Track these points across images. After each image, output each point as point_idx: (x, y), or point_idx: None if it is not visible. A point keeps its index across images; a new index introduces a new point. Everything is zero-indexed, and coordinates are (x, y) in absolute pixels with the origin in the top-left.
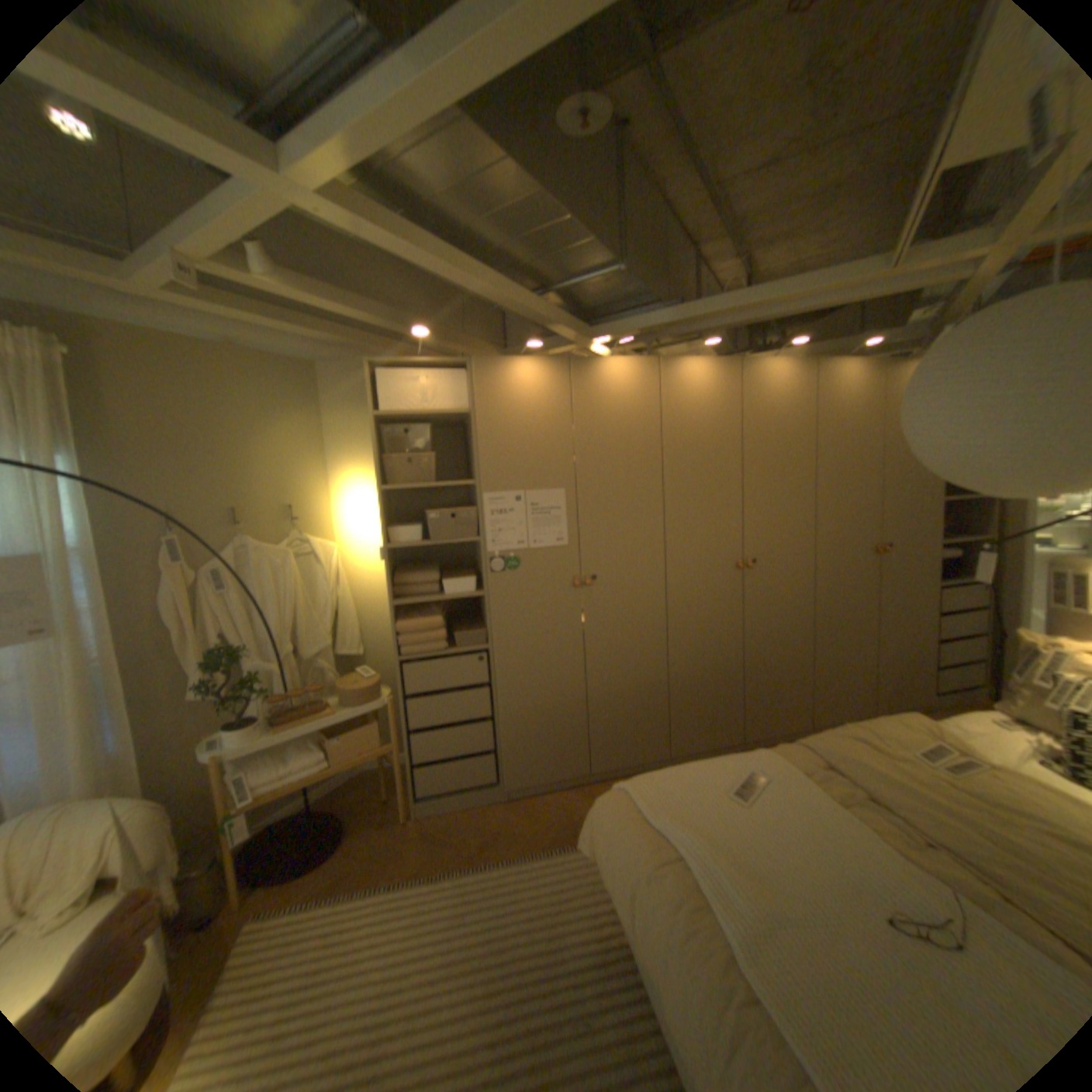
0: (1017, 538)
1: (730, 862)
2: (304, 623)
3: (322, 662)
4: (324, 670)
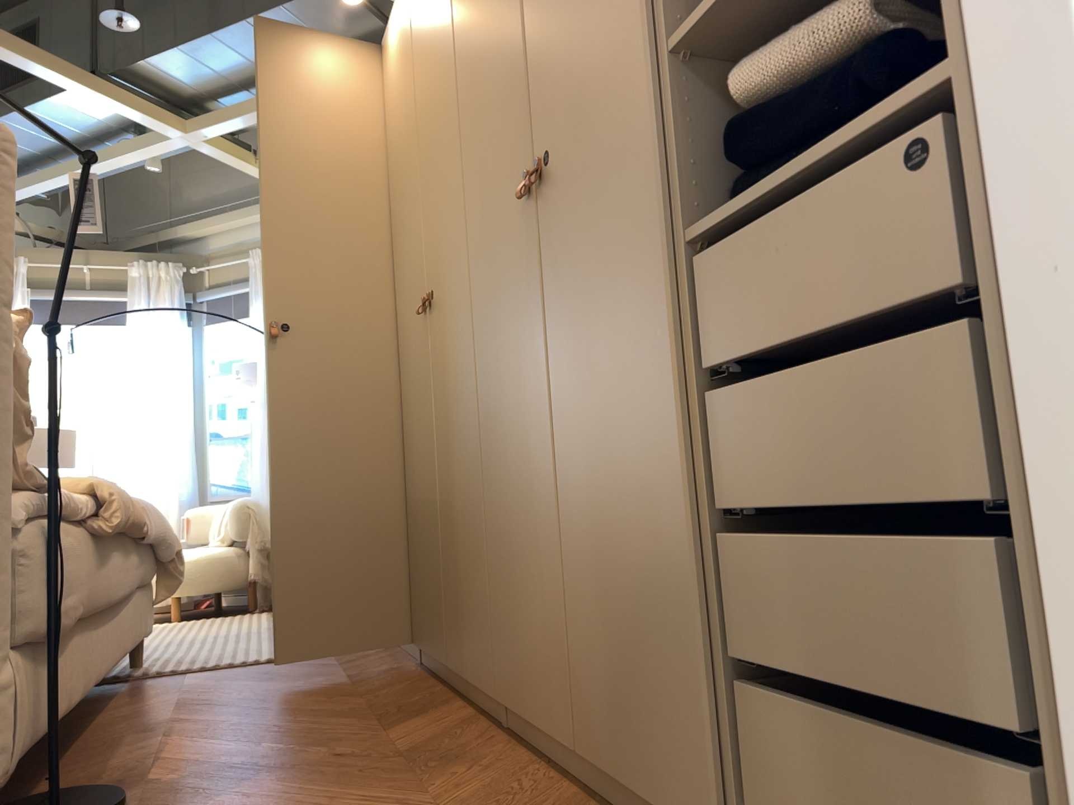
0: None
1: None
2: None
3: None
4: None
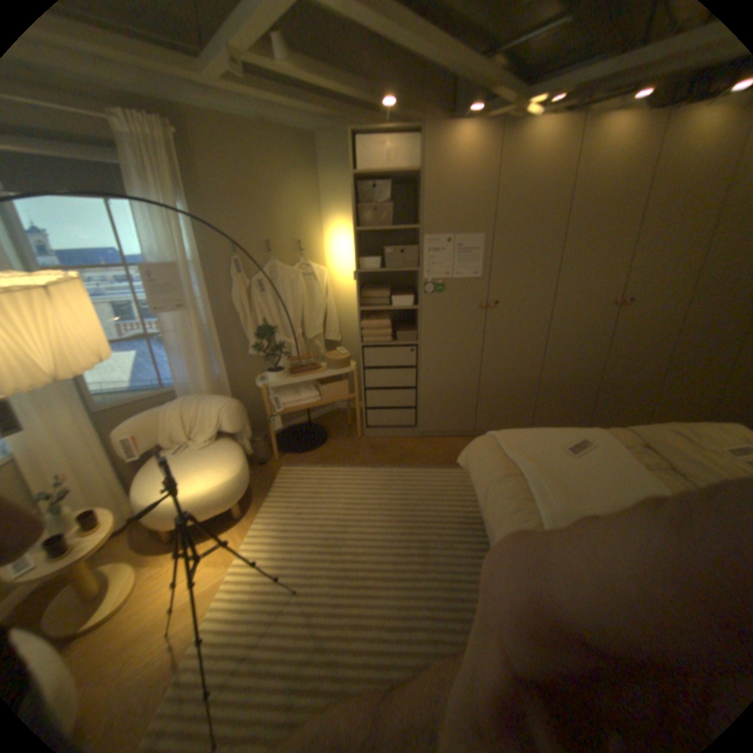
0: None
1: (557, 482)
2: (310, 317)
3: (320, 342)
4: (321, 346)
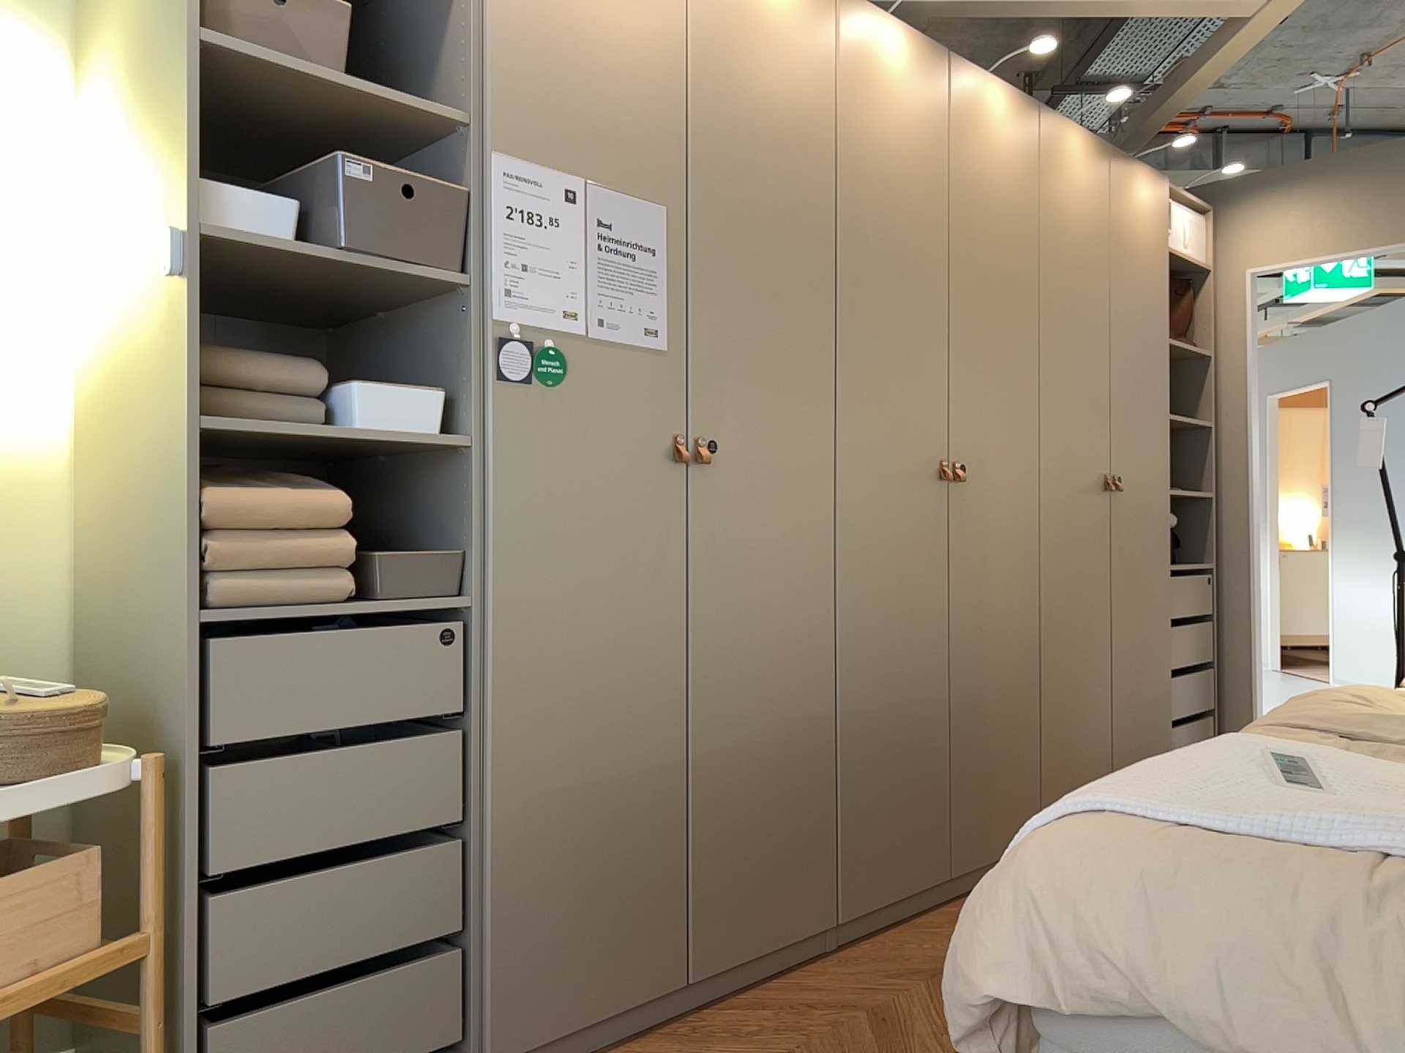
0: (1238, 494)
1: None
2: None
3: None
4: None
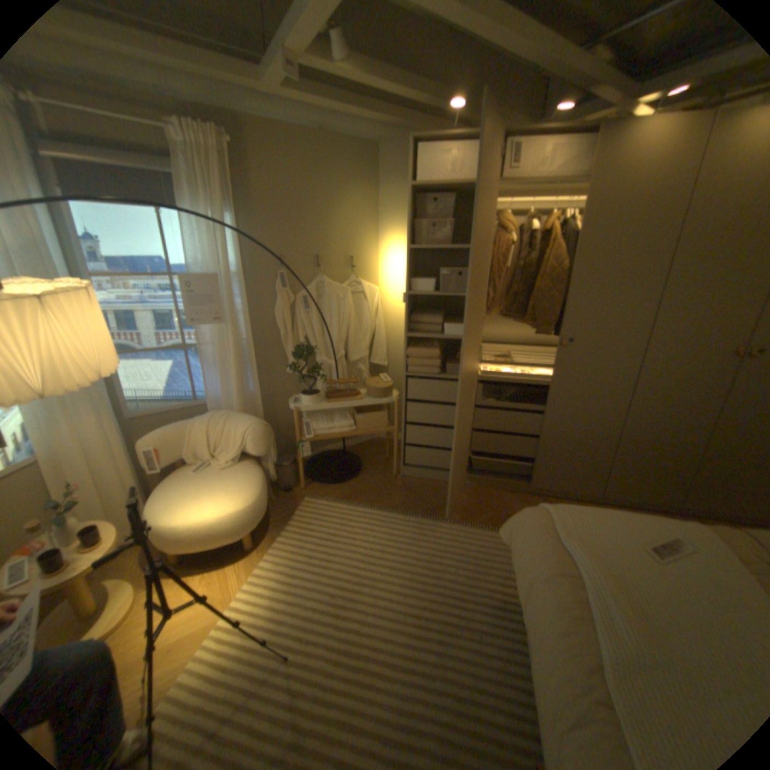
0: None
1: (626, 599)
2: (352, 338)
3: (361, 366)
4: (361, 371)
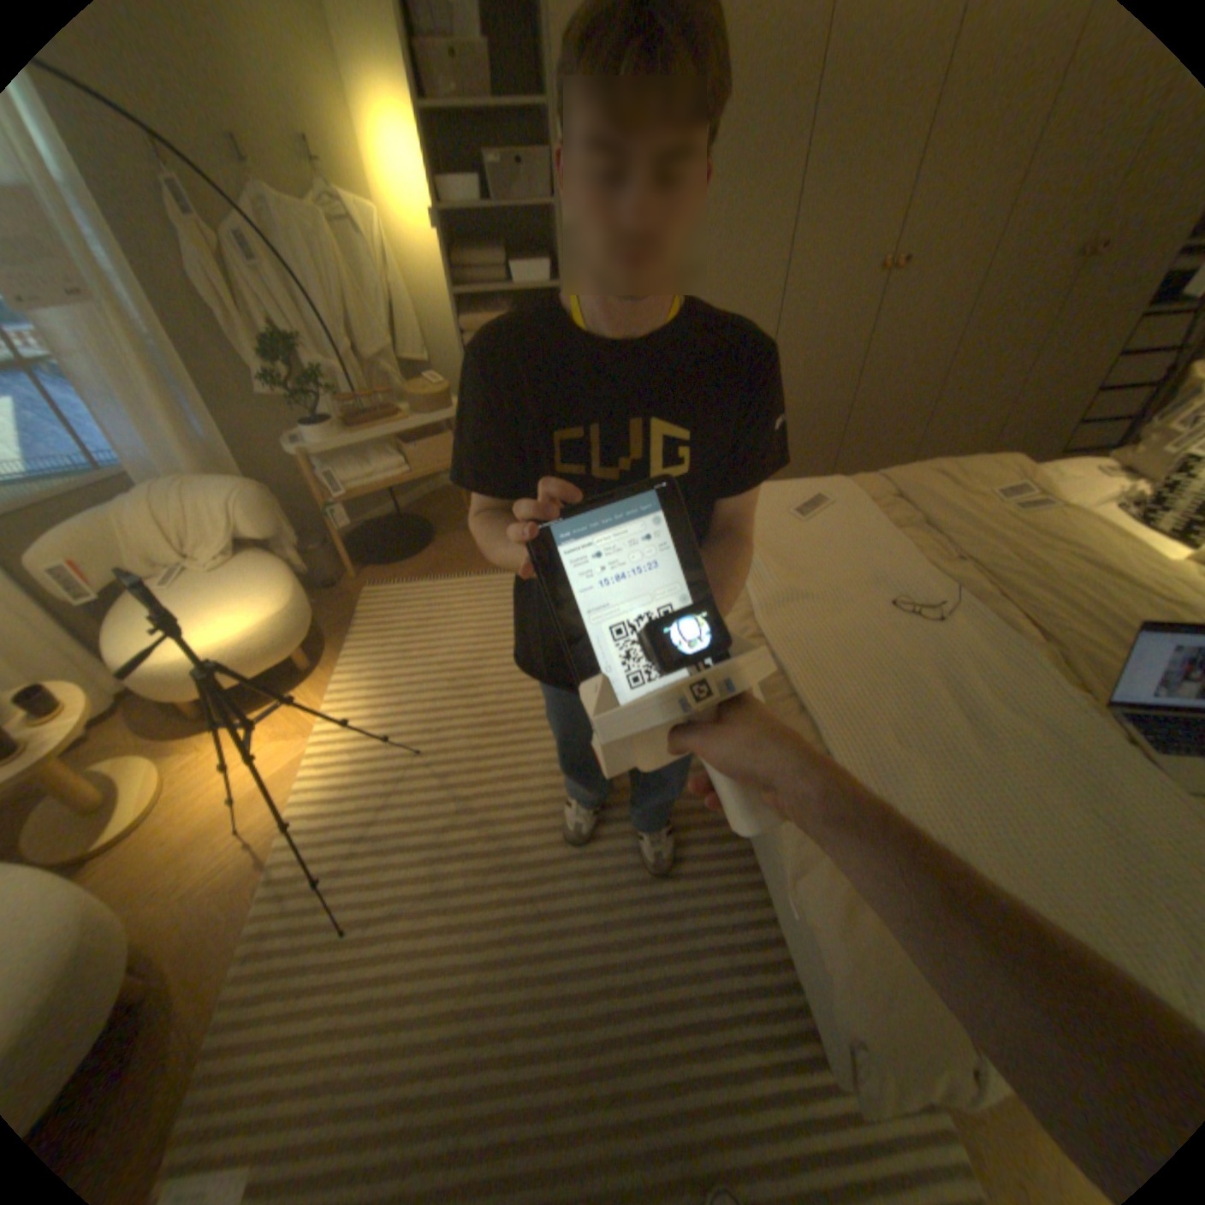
0: None
1: (770, 557)
2: (354, 315)
3: (384, 366)
4: (387, 375)
